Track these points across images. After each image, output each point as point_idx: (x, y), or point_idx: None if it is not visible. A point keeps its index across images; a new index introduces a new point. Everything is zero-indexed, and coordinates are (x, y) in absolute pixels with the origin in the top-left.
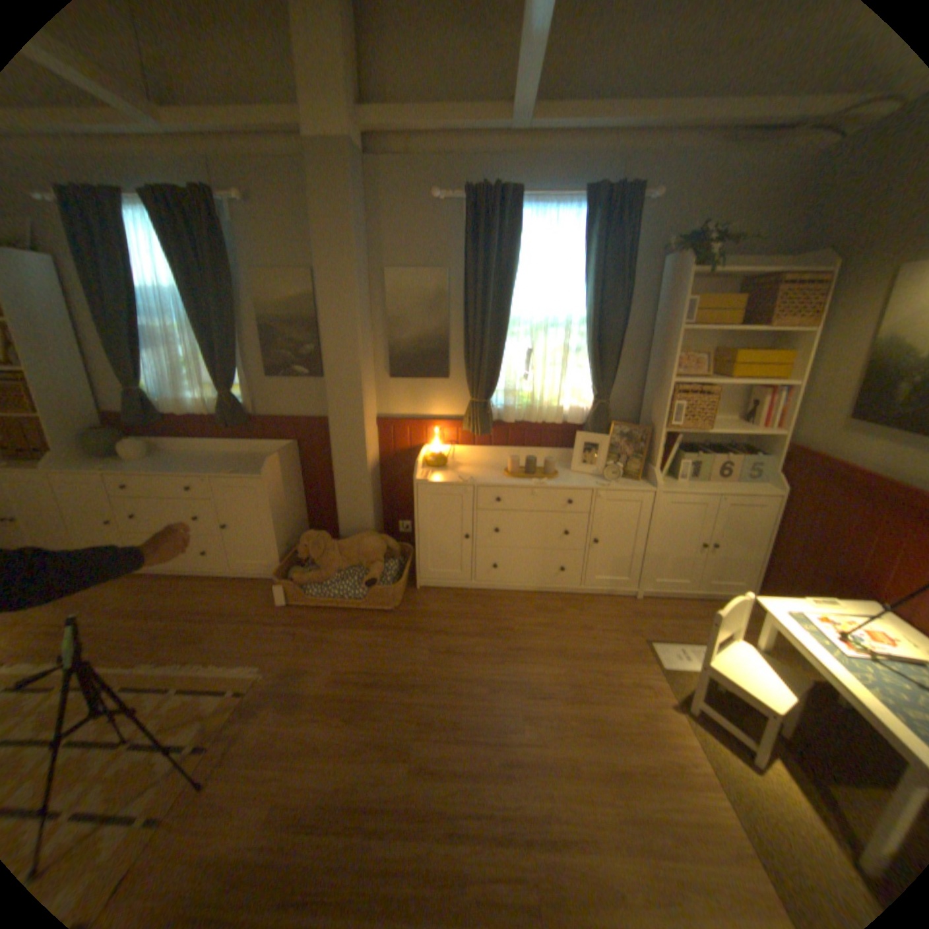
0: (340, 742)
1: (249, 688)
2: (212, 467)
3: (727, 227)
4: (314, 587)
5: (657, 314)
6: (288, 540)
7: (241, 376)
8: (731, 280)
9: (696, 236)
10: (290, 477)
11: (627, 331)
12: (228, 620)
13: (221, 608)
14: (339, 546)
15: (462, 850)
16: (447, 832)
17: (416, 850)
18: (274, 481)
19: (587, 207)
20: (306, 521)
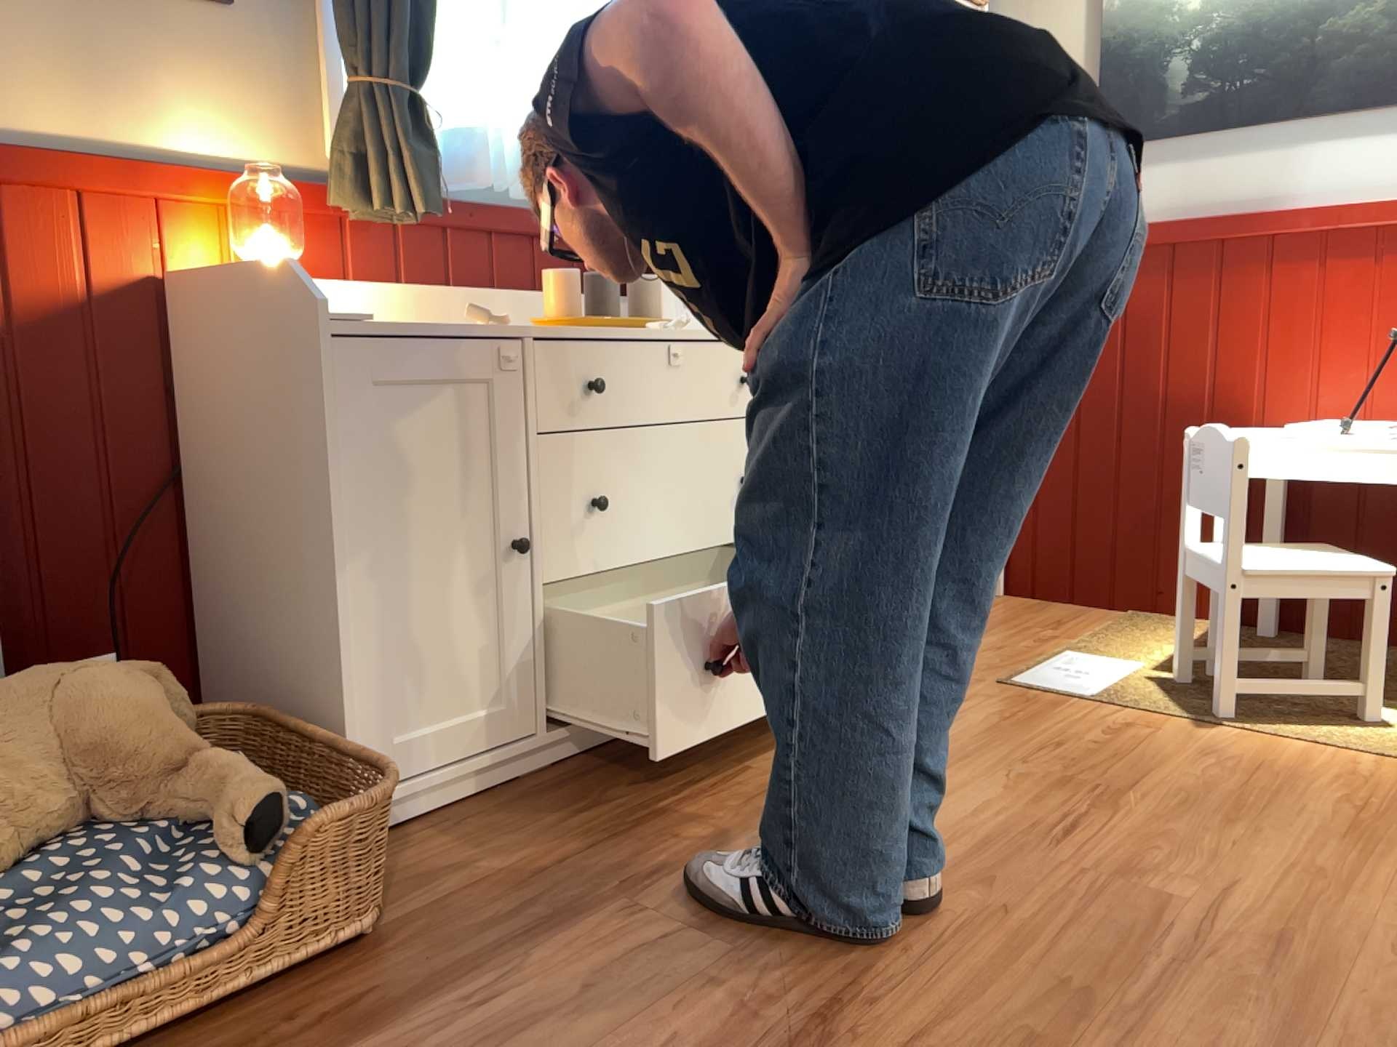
0: None
1: None
2: None
3: None
4: None
5: None
6: None
7: None
8: None
9: None
10: None
11: None
12: None
13: None
14: None
15: None
16: None
17: None
18: None
19: None
20: None
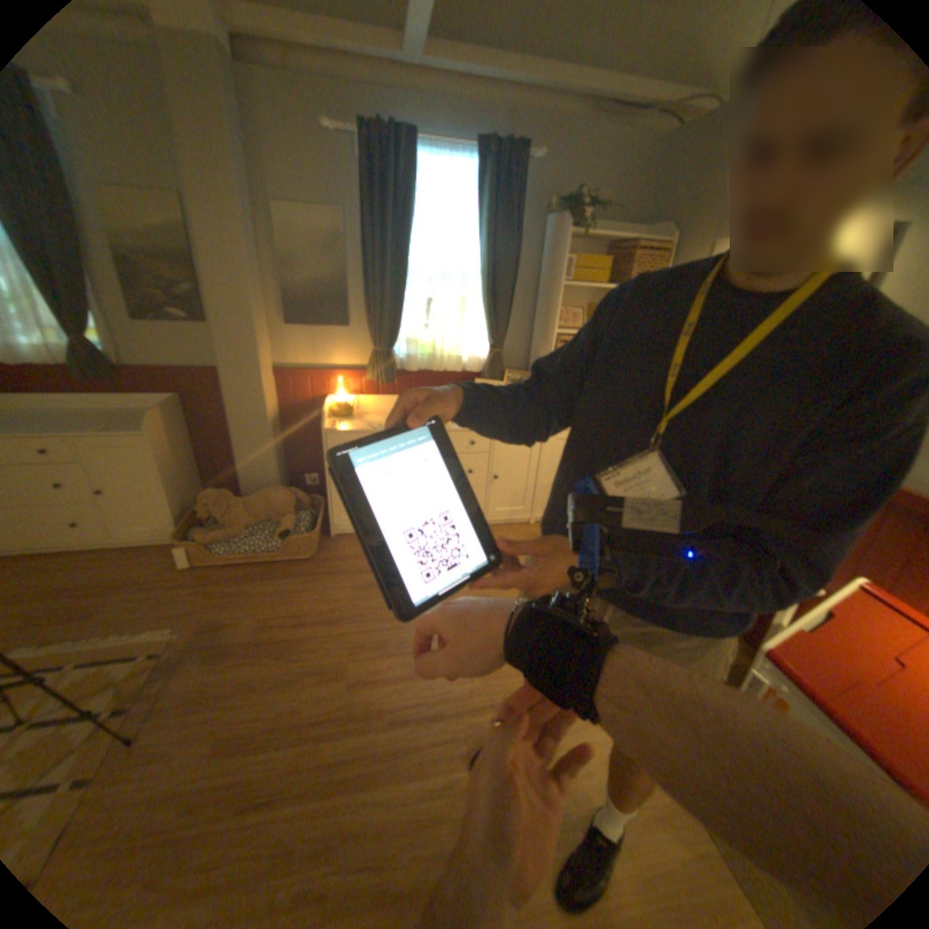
0: (275, 677)
1: (163, 648)
2: (72, 426)
3: (597, 194)
4: (220, 546)
5: (541, 271)
6: (180, 502)
7: (96, 317)
8: (599, 243)
9: (572, 200)
10: (174, 434)
11: (516, 285)
12: (121, 590)
13: (108, 580)
14: (243, 502)
15: (401, 732)
16: (387, 722)
17: (361, 741)
18: (157, 438)
19: (478, 159)
20: (198, 481)
